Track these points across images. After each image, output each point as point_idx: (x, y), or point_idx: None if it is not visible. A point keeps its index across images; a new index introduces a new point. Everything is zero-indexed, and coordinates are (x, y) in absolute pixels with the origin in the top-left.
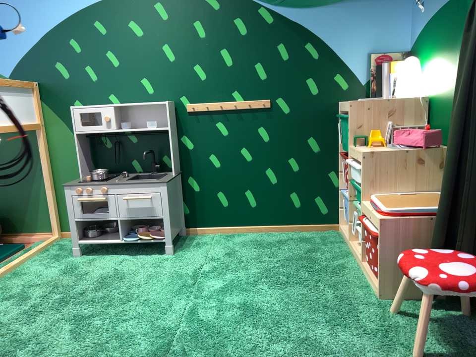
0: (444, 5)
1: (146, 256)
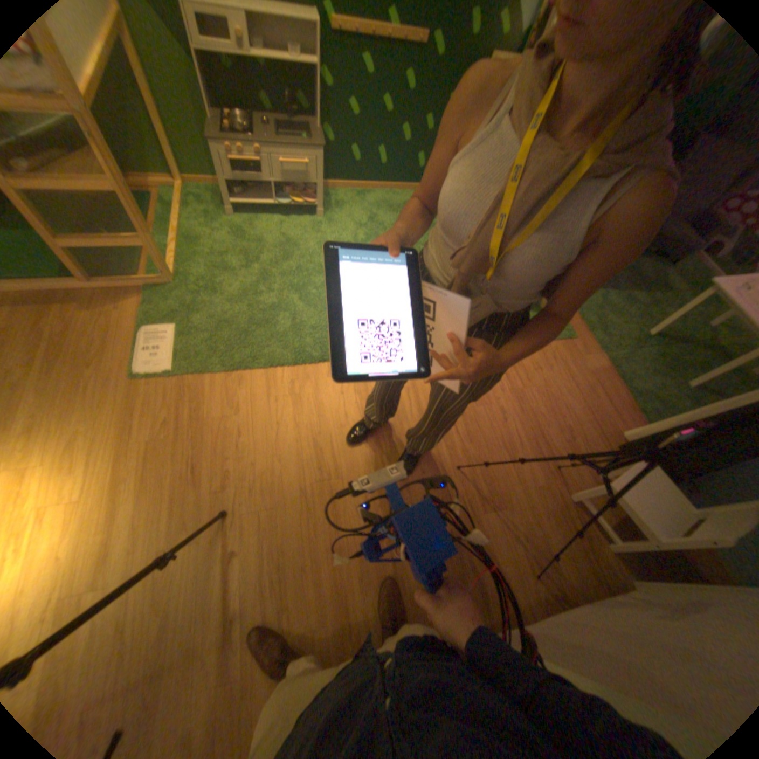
0: None
1: (297, 218)
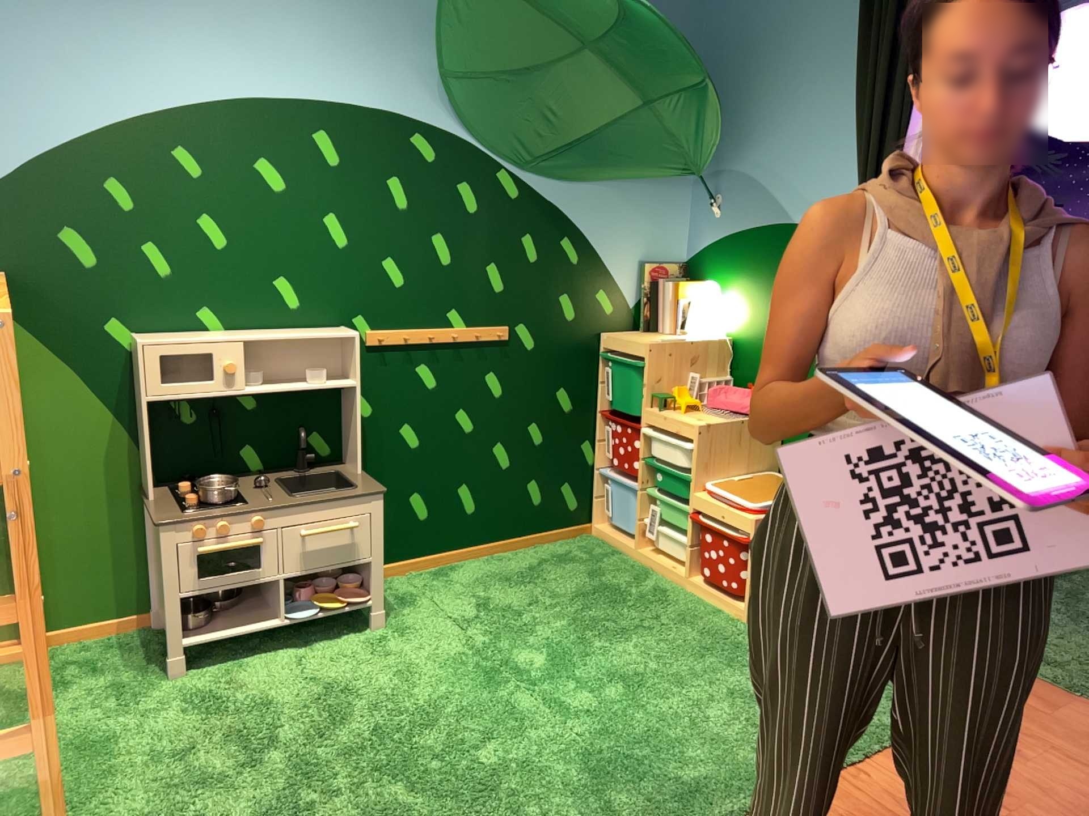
0: (758, 231)
1: (335, 636)
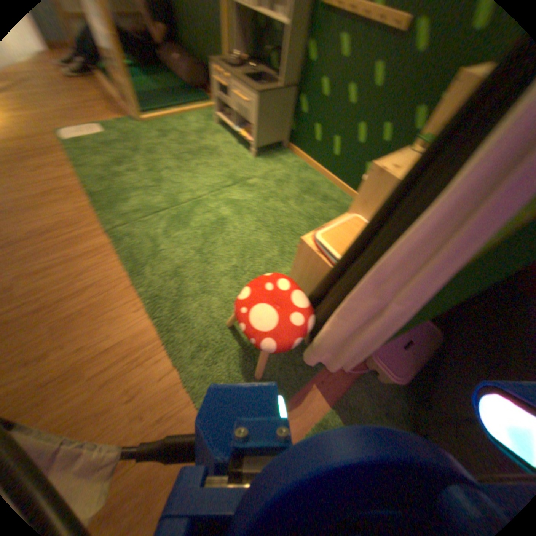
0: None
1: (242, 147)
